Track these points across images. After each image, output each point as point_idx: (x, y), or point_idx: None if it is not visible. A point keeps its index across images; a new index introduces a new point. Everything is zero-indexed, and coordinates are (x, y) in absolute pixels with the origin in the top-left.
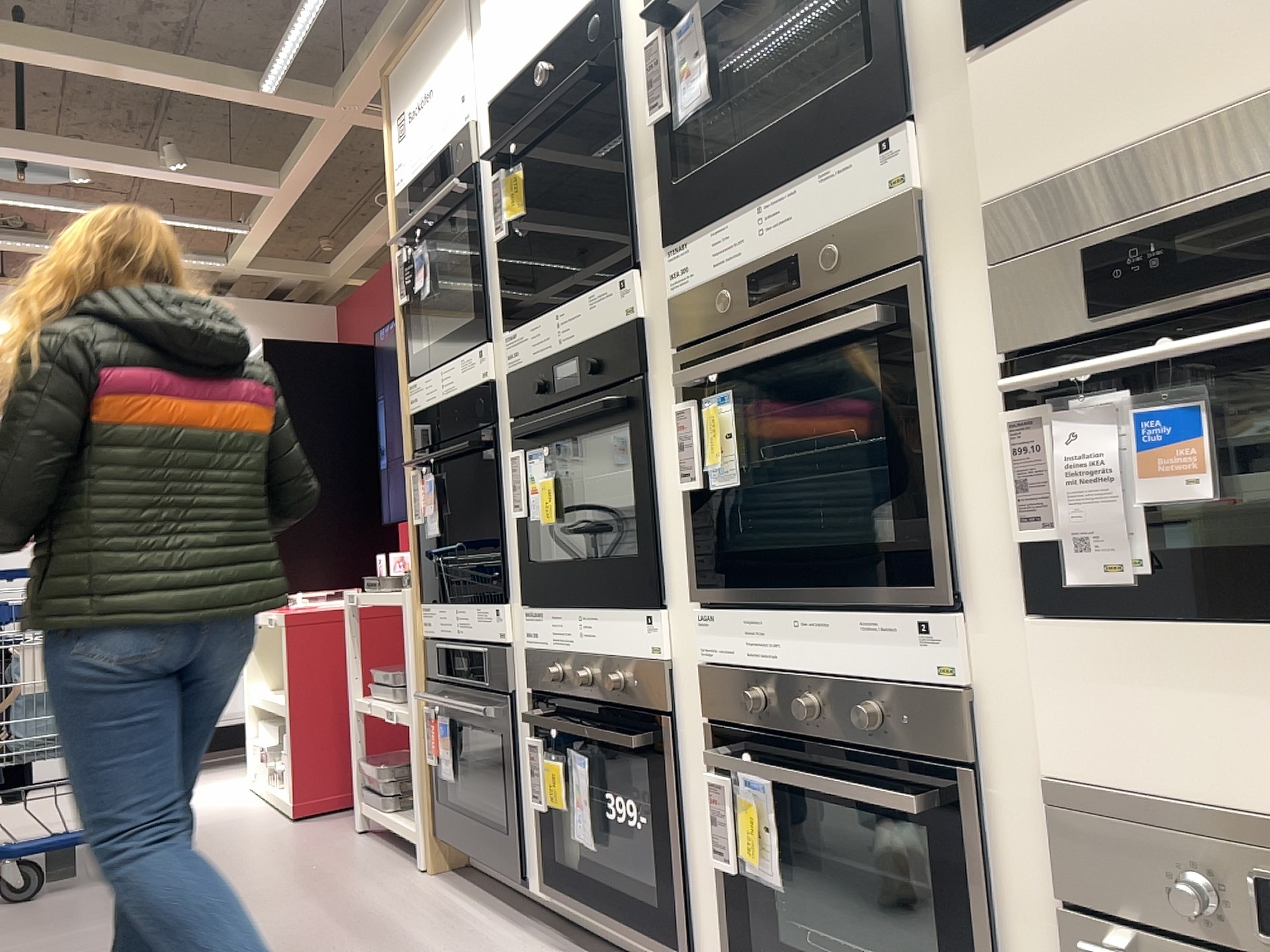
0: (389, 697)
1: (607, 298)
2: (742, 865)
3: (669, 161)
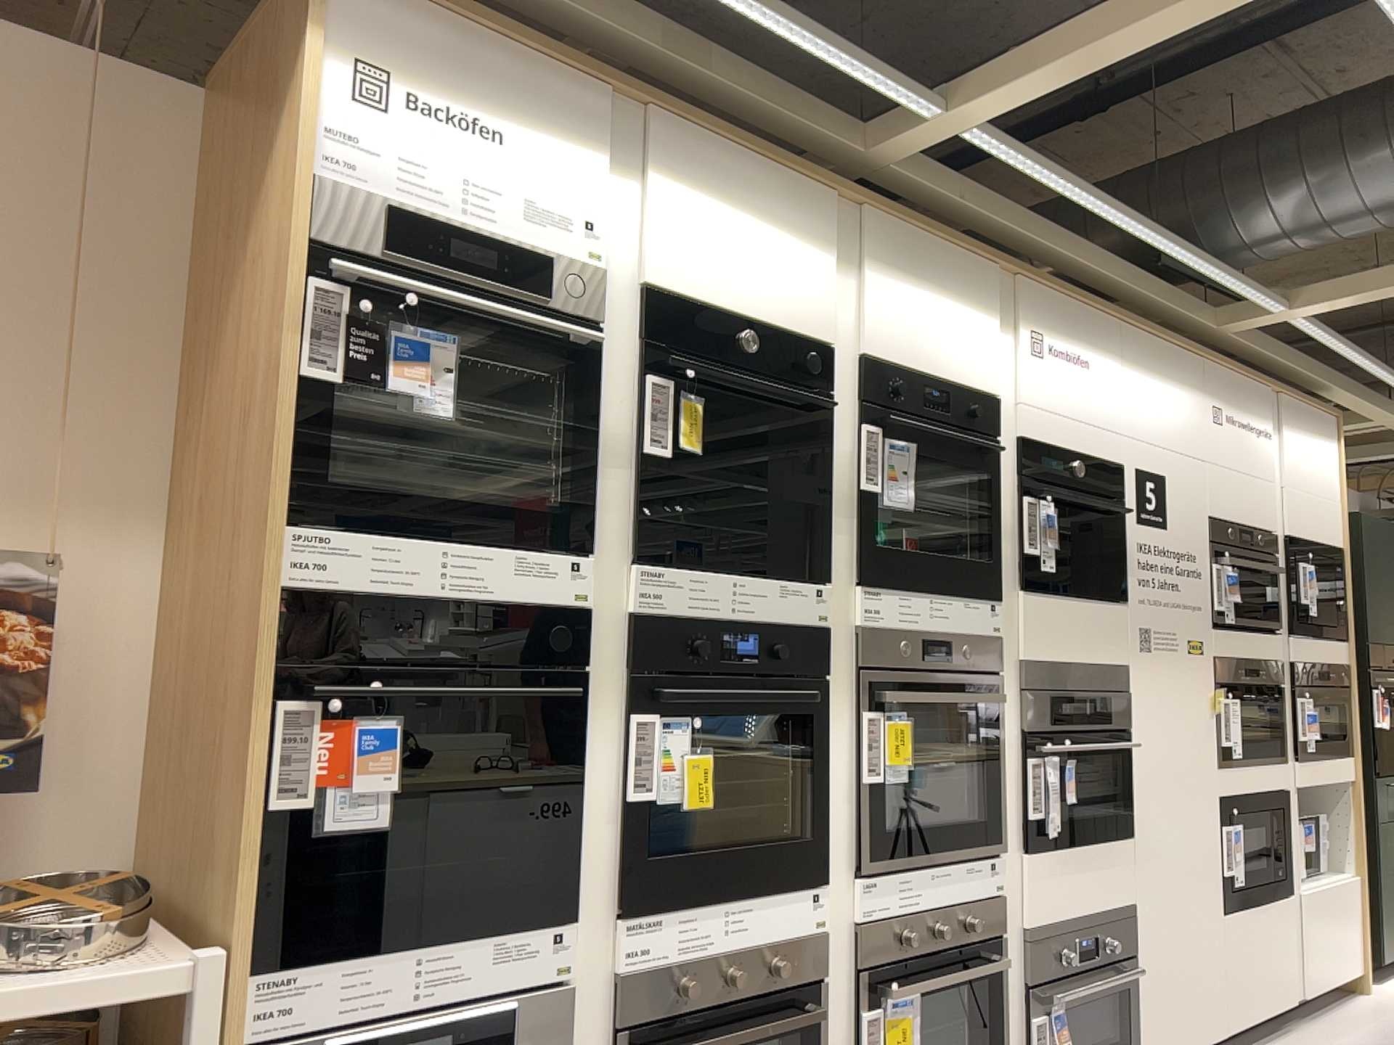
0: None
1: (800, 596)
2: None
3: (865, 525)
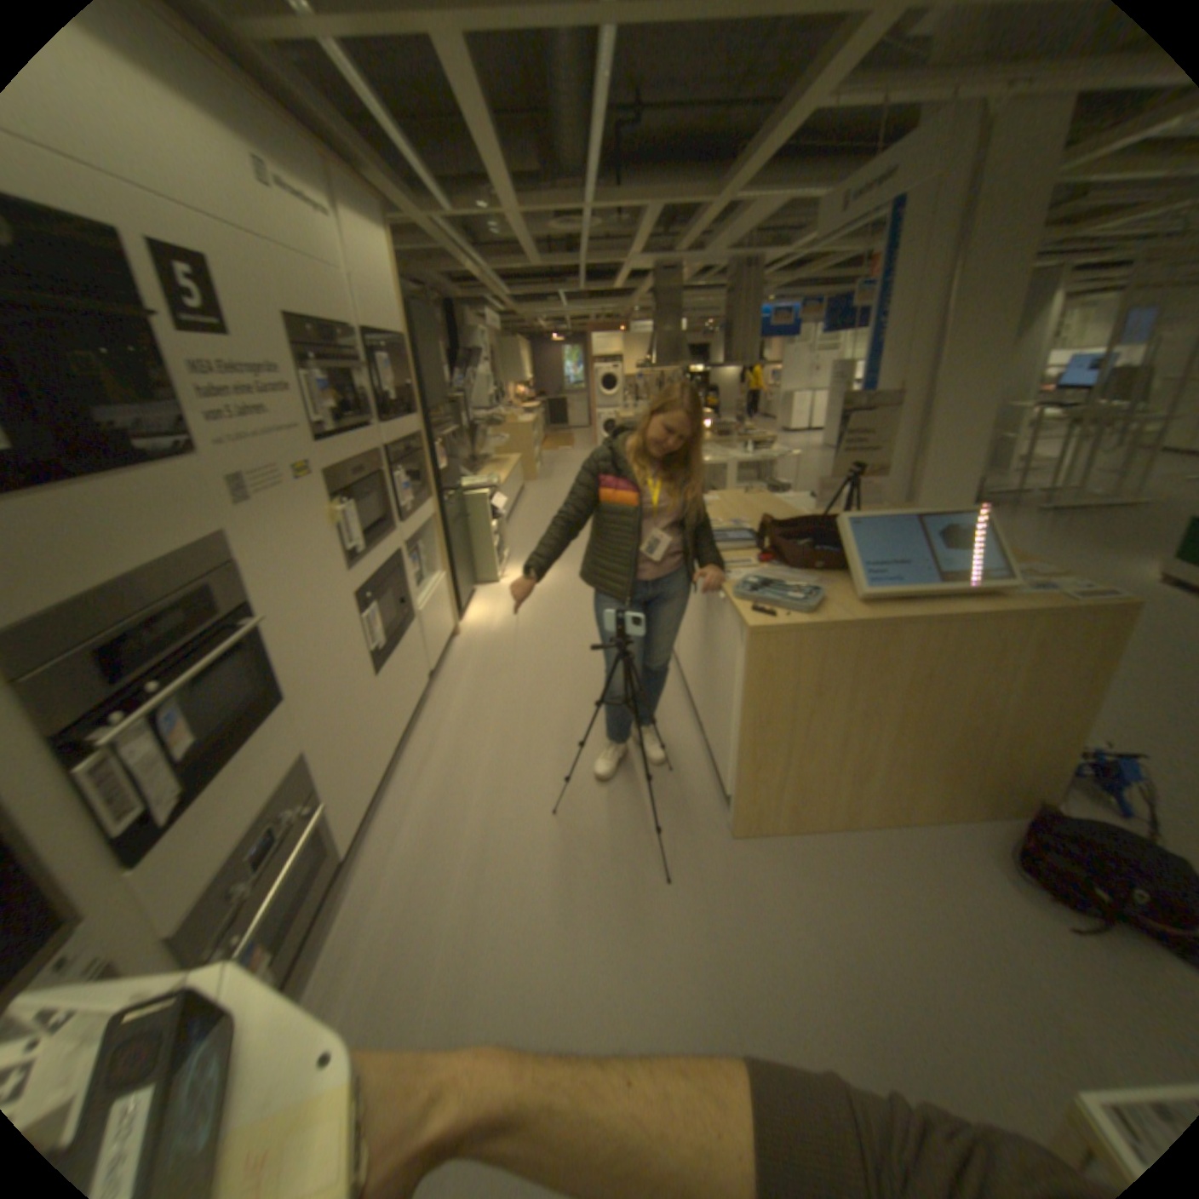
0: None
1: None
2: None
3: None
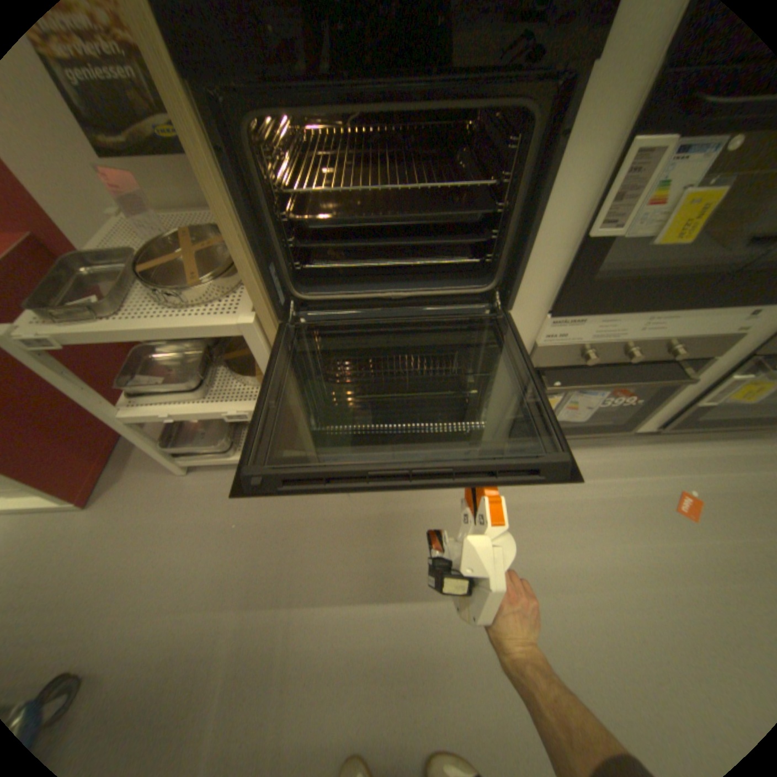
0: (168, 395)
1: None
2: (720, 398)
3: None
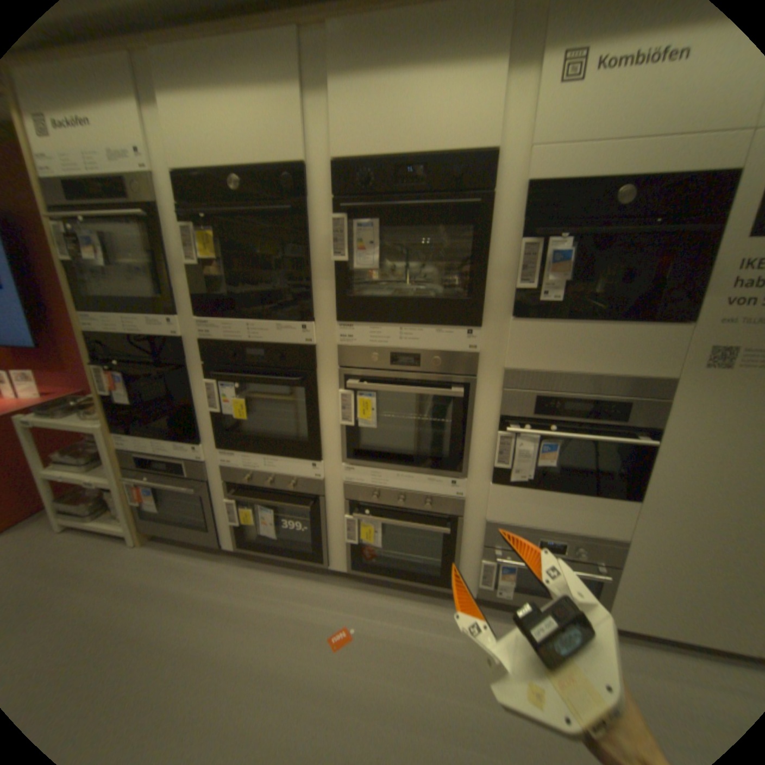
0: (72, 471)
1: (293, 331)
2: (359, 541)
3: (345, 284)
